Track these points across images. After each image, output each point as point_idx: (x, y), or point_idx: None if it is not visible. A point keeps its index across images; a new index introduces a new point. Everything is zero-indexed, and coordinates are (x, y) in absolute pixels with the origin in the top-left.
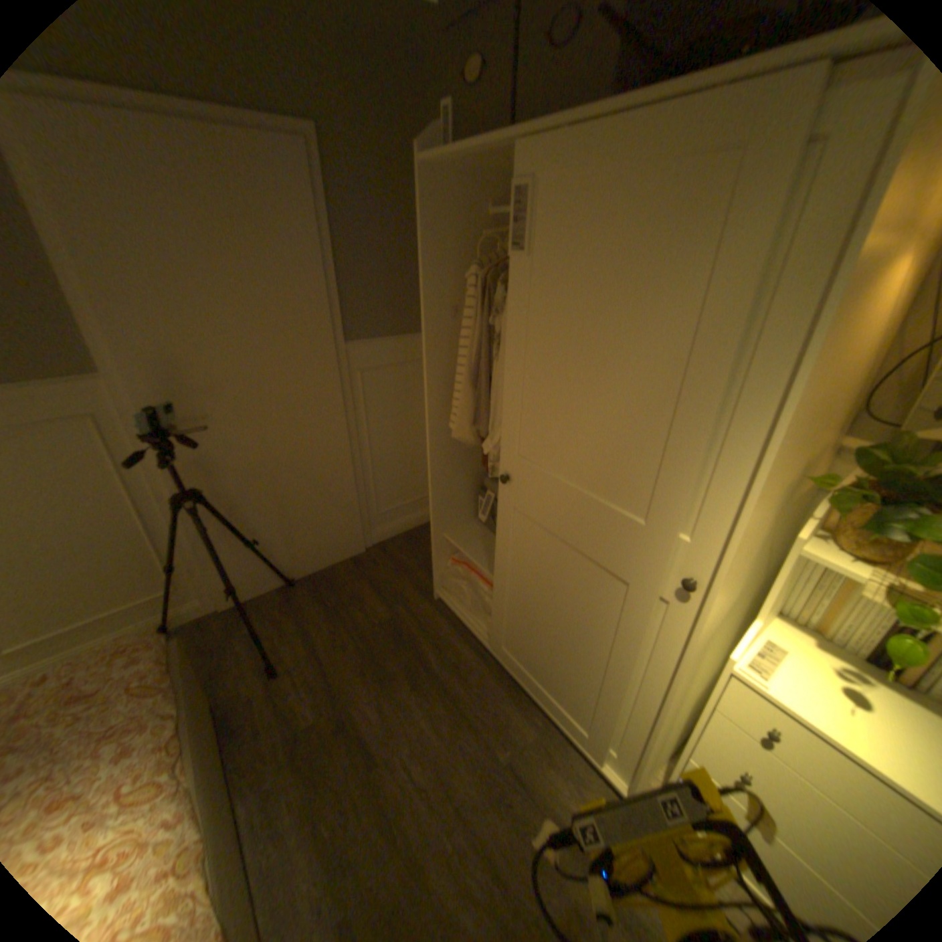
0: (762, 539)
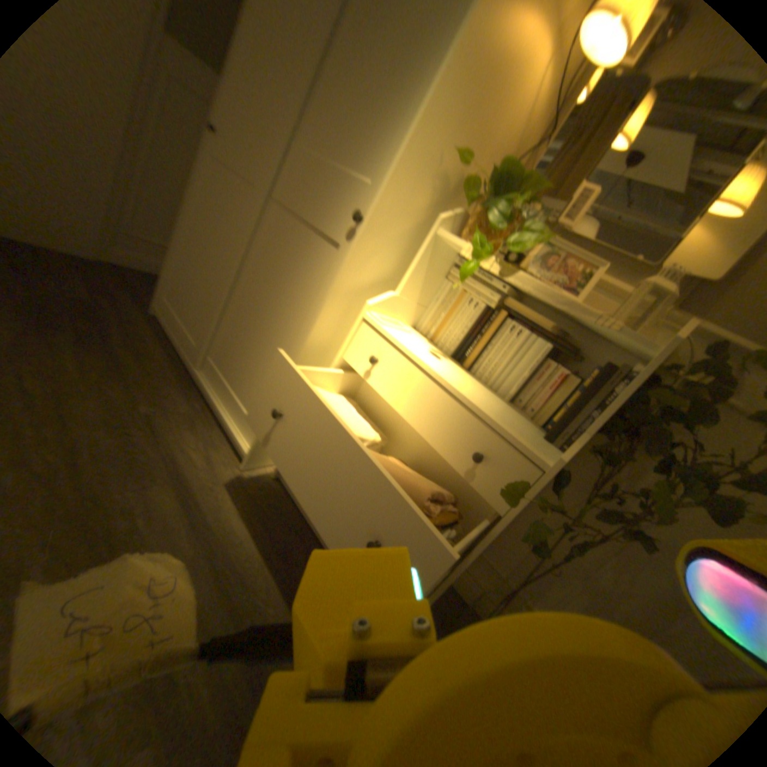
0: (417, 213)
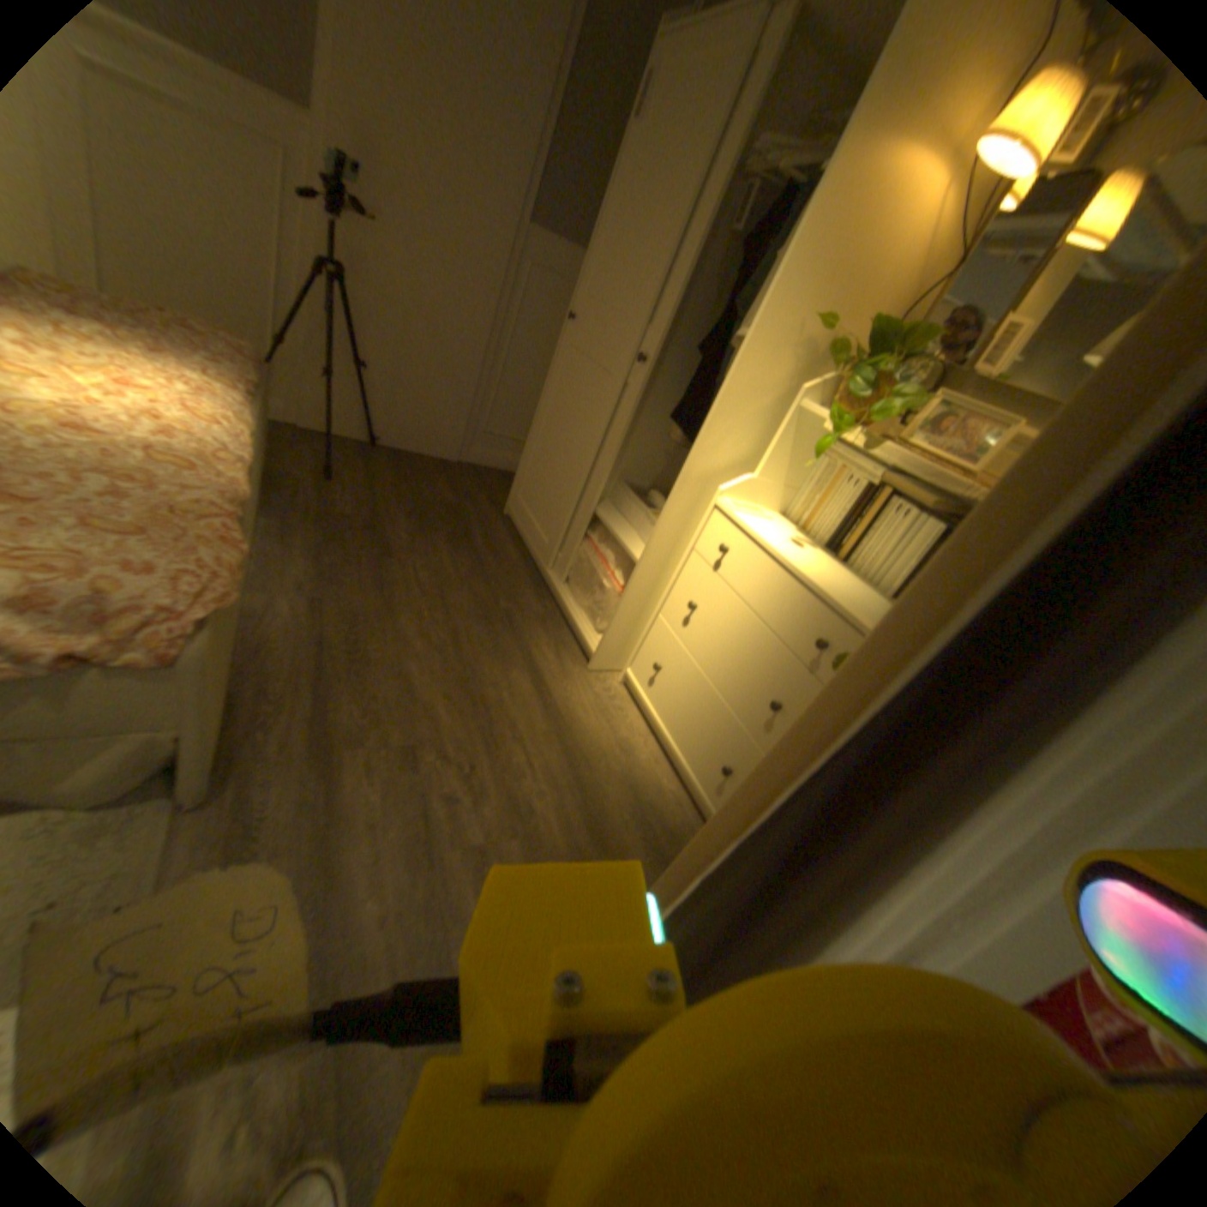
0: (778, 383)
